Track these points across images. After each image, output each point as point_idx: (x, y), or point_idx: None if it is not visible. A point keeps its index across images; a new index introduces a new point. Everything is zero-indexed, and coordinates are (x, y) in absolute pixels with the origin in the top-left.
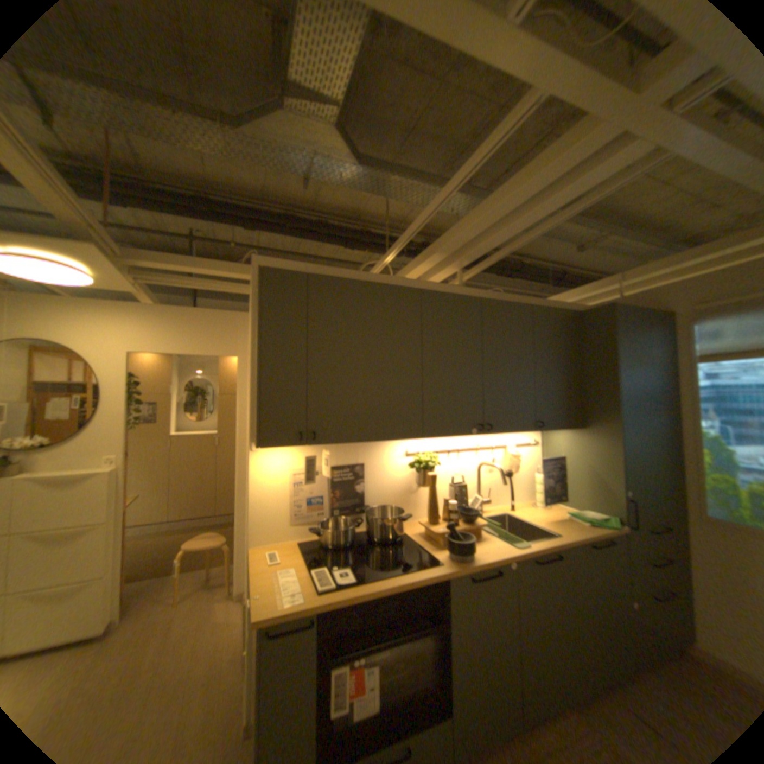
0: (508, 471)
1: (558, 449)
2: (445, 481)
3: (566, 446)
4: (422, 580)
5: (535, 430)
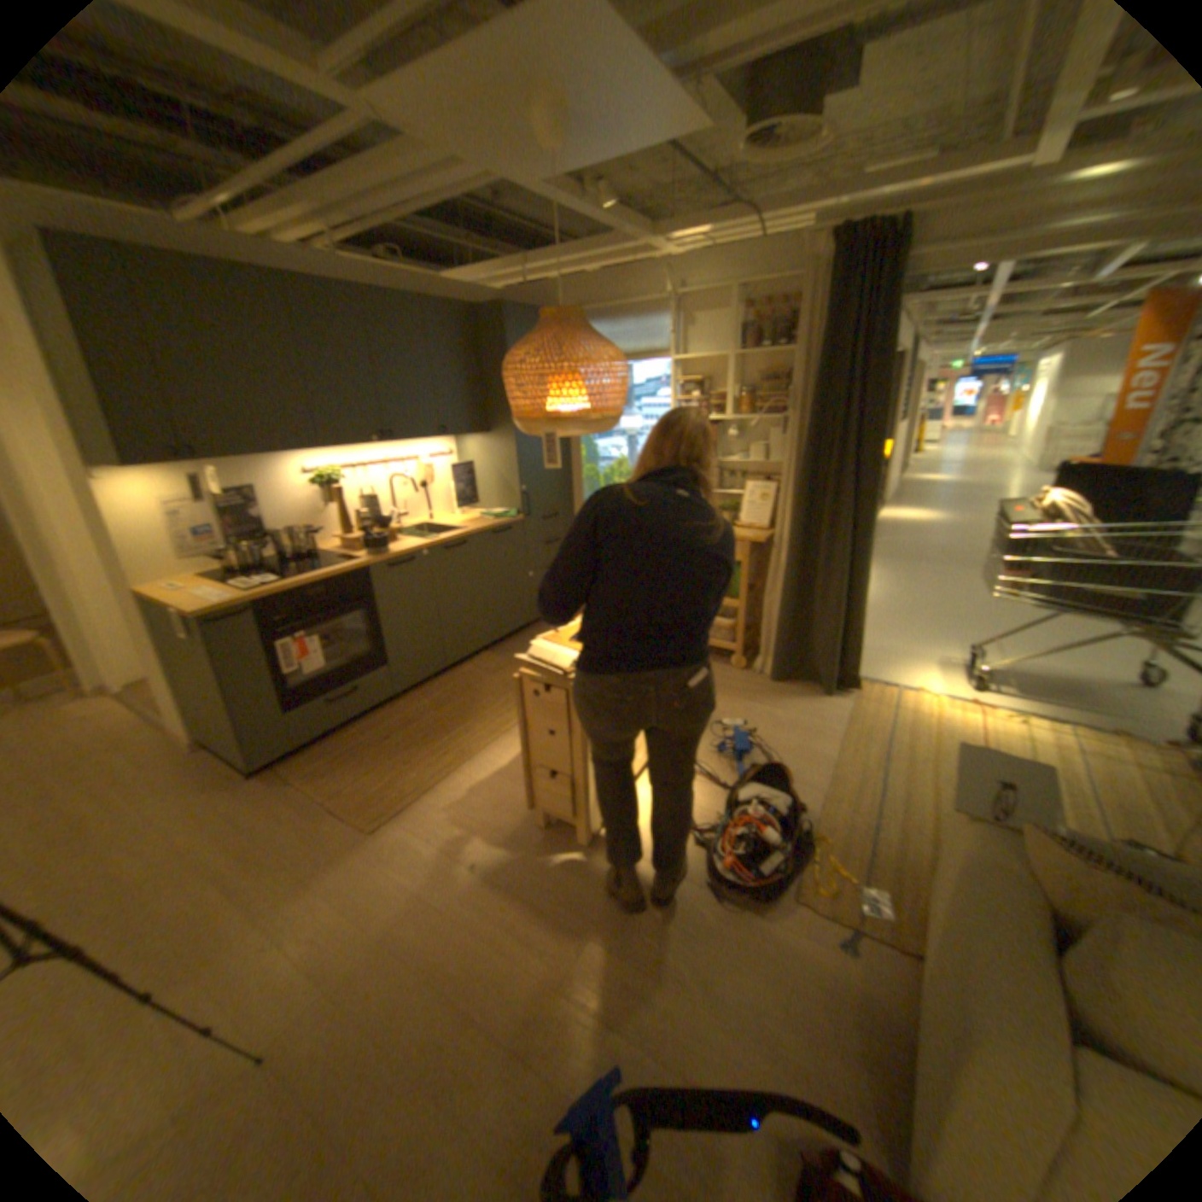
0: (420, 483)
1: (468, 457)
2: (353, 497)
3: (474, 453)
4: (340, 571)
5: (438, 437)
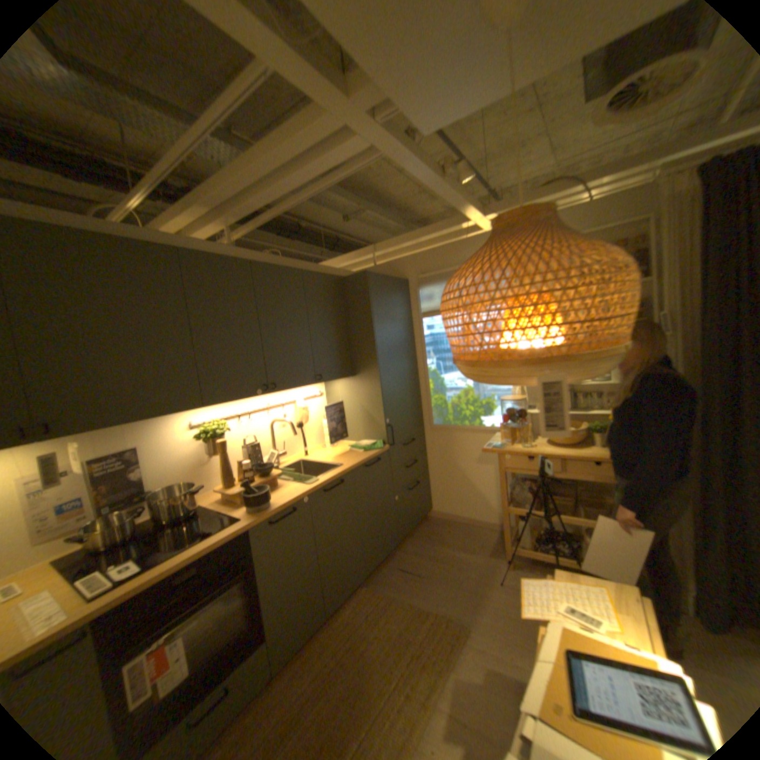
0: (299, 423)
1: (338, 397)
2: (239, 445)
3: (343, 393)
4: (219, 542)
5: (316, 384)
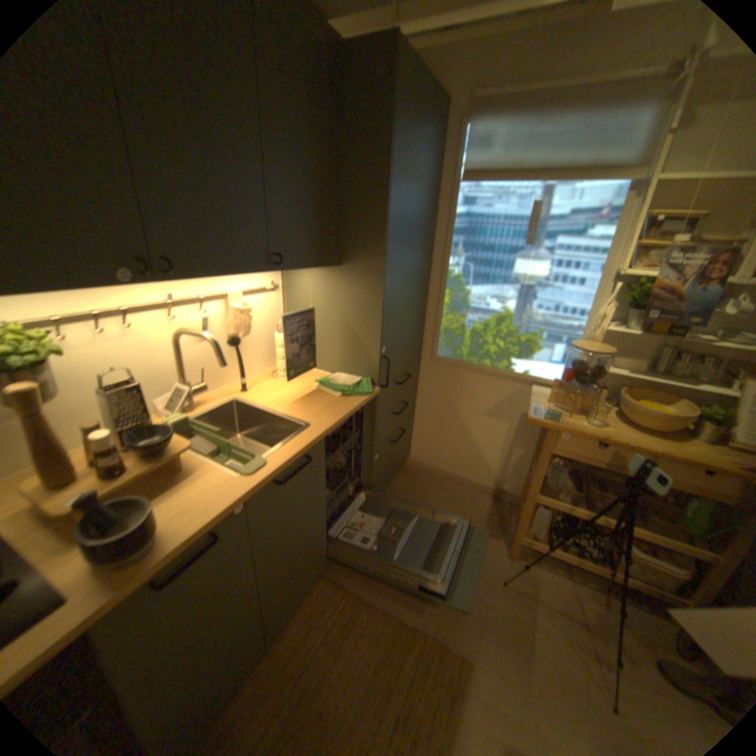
0: (233, 337)
1: (304, 296)
2: (97, 379)
3: (314, 292)
4: None
5: (270, 270)
